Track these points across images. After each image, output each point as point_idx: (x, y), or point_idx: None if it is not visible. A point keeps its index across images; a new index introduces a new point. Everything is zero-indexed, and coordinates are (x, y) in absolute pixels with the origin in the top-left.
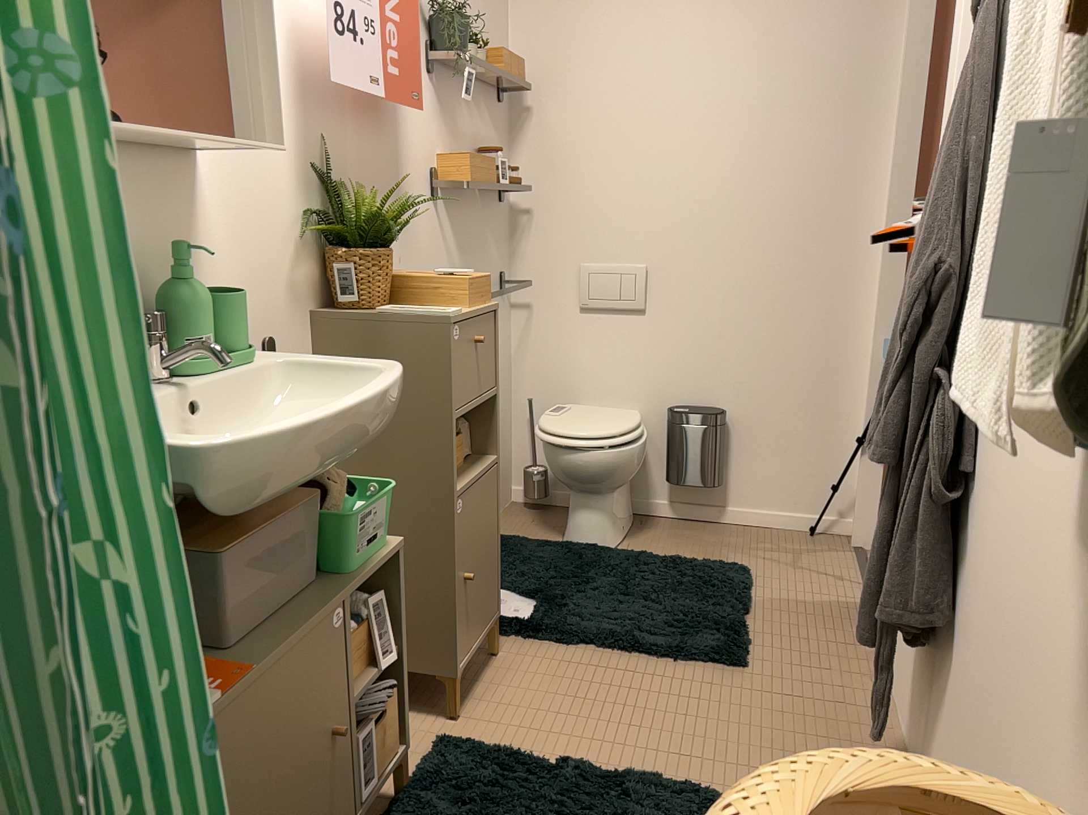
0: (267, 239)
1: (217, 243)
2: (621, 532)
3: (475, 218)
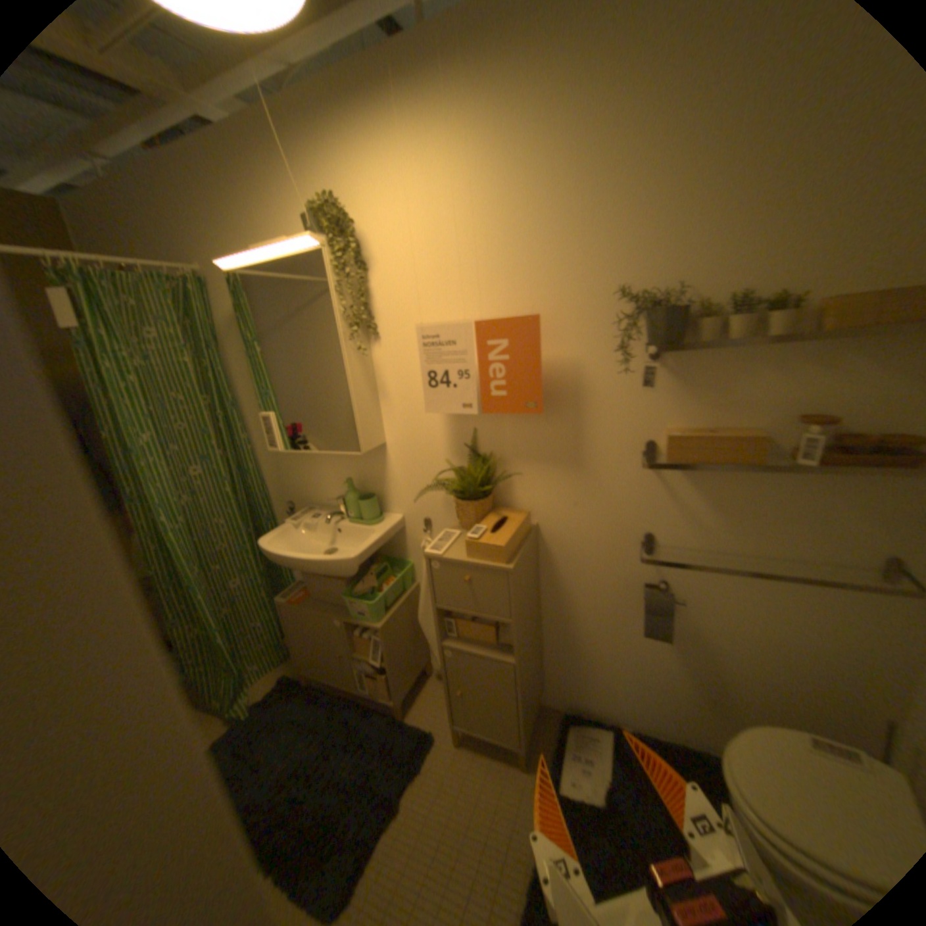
0: (416, 477)
1: (392, 475)
2: None
3: (778, 481)
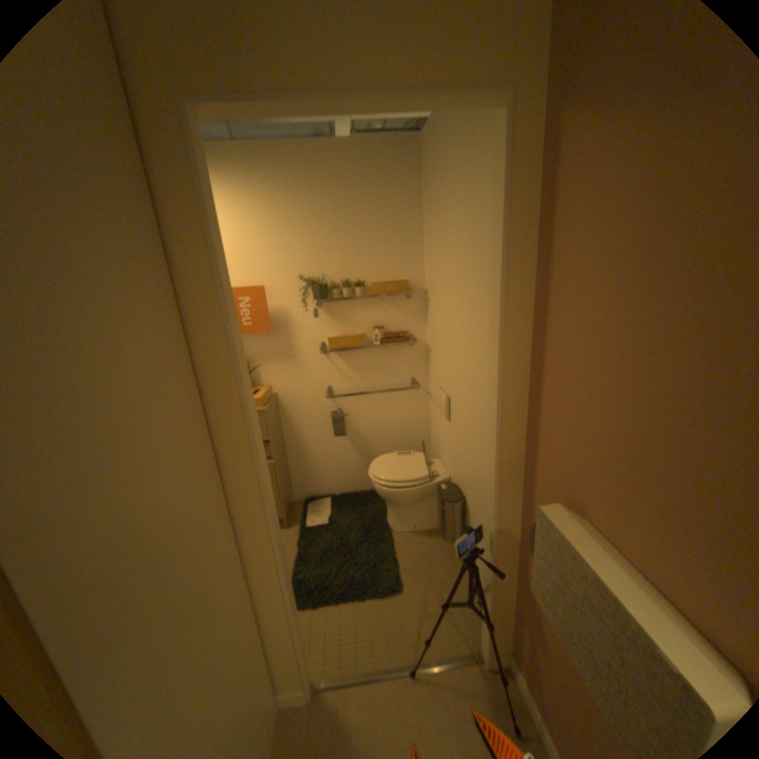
0: None
1: None
2: (407, 527)
3: (372, 356)
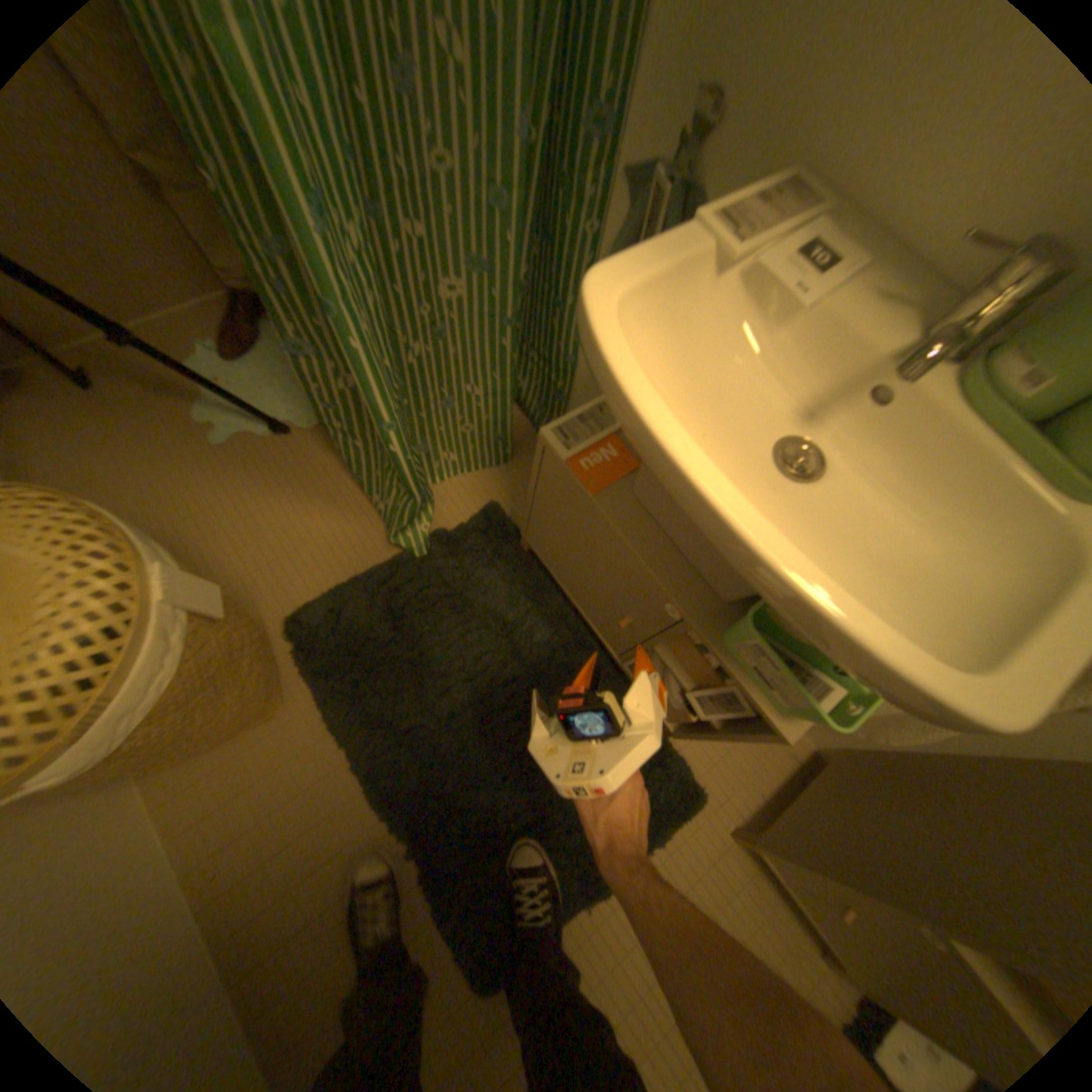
0: None
1: None
2: None
3: None
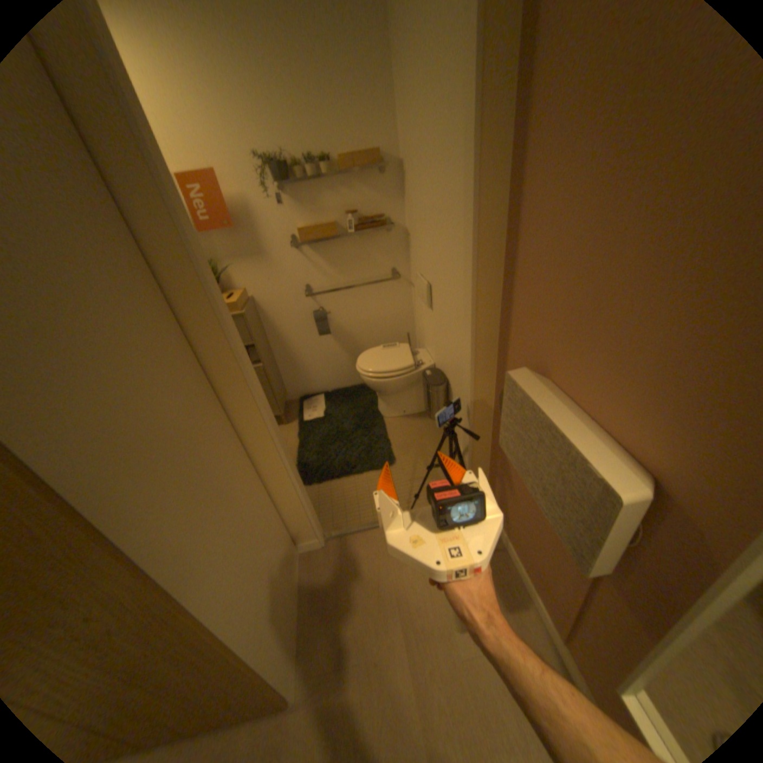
0: None
1: None
2: (397, 412)
3: (348, 246)
